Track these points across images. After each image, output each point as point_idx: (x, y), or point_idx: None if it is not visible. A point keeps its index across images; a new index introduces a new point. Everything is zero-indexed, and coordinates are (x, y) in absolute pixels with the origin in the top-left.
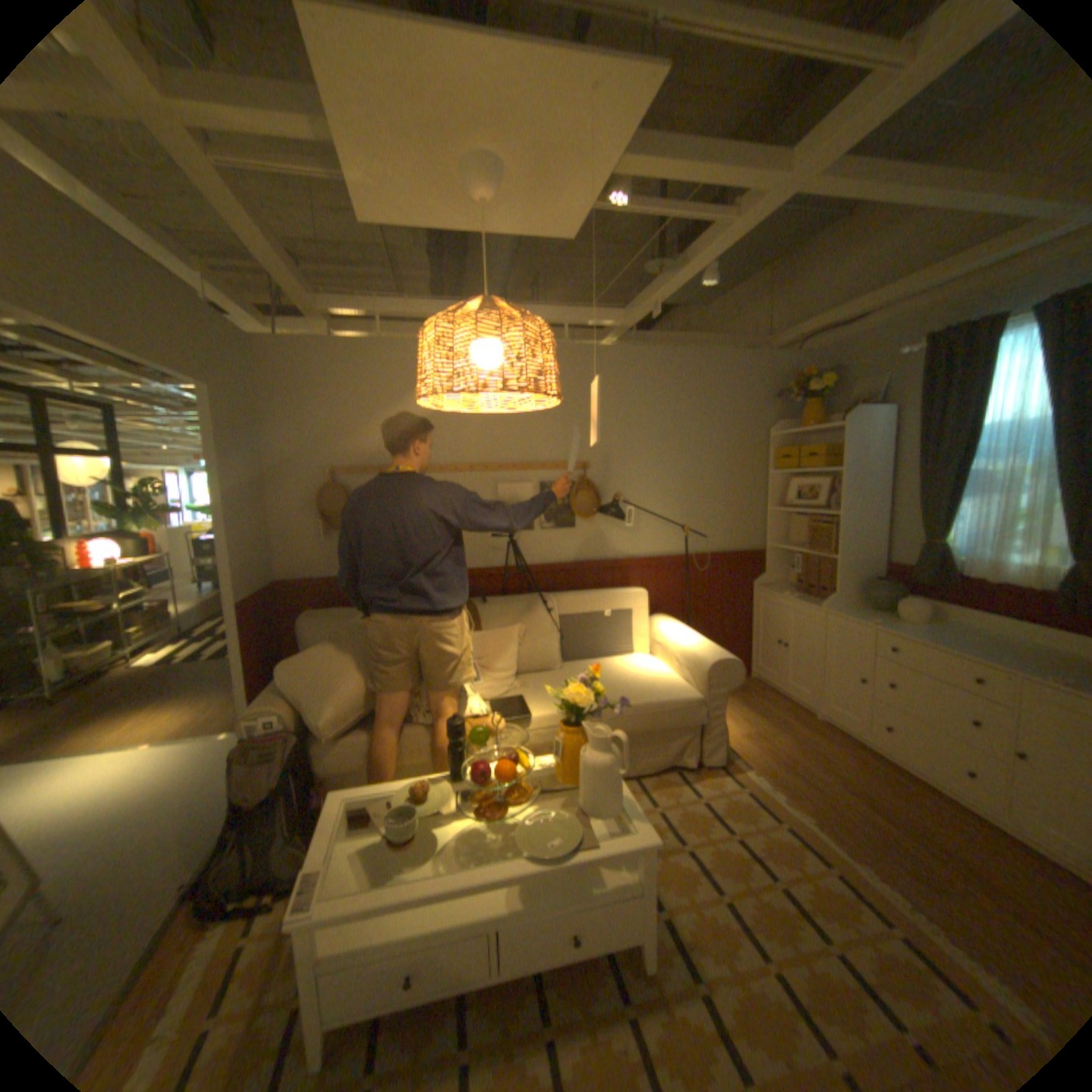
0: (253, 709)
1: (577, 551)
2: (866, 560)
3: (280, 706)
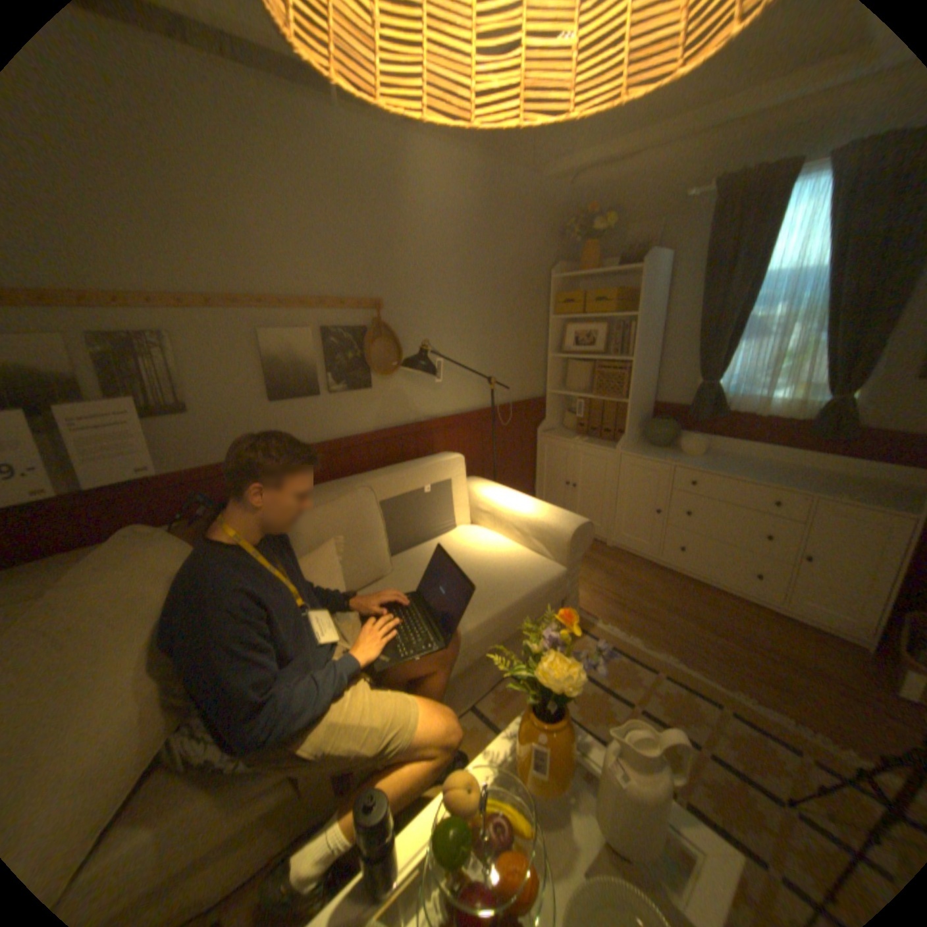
0: None
1: (376, 418)
2: (644, 402)
3: None
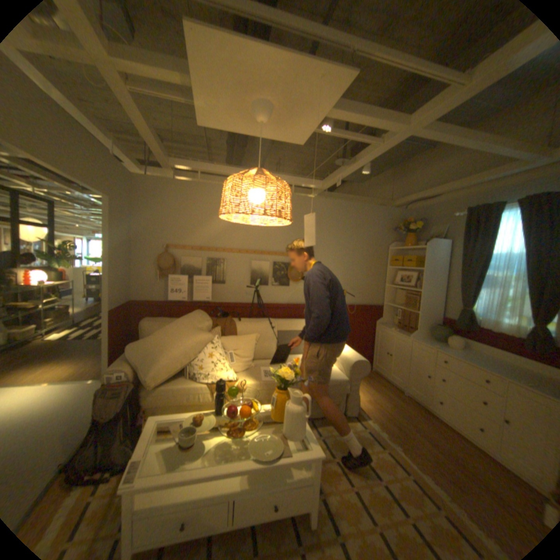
0: (111, 368)
1: (289, 298)
2: (433, 315)
3: (126, 367)
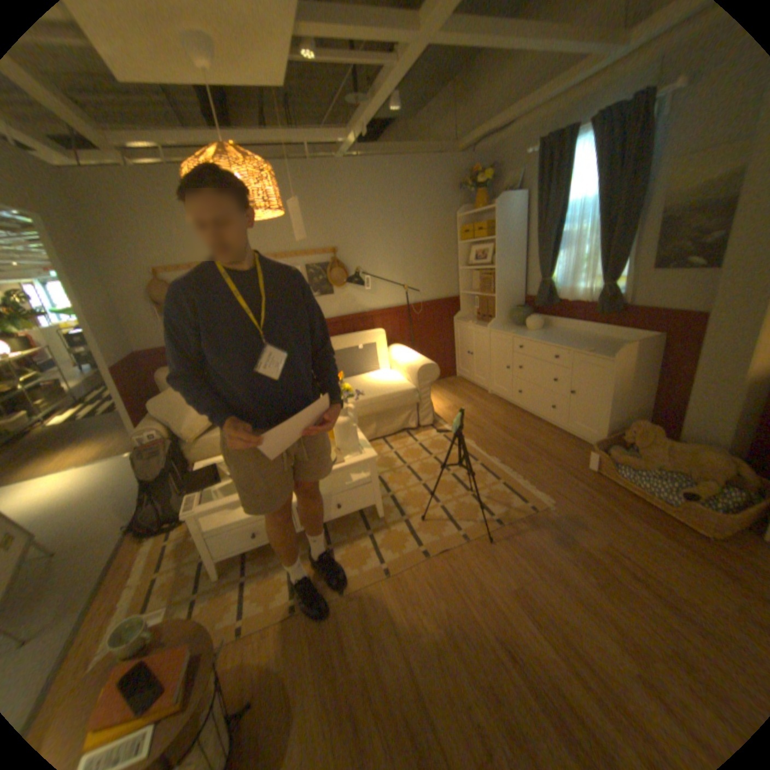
0: (138, 430)
1: (337, 310)
2: (511, 296)
3: (155, 425)
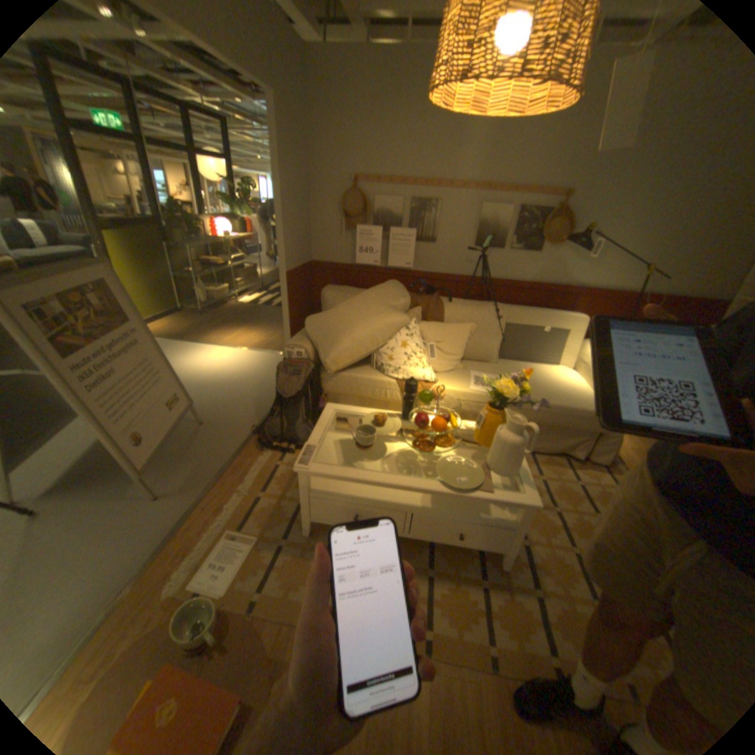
0: (291, 342)
1: (536, 273)
2: None
3: (306, 344)
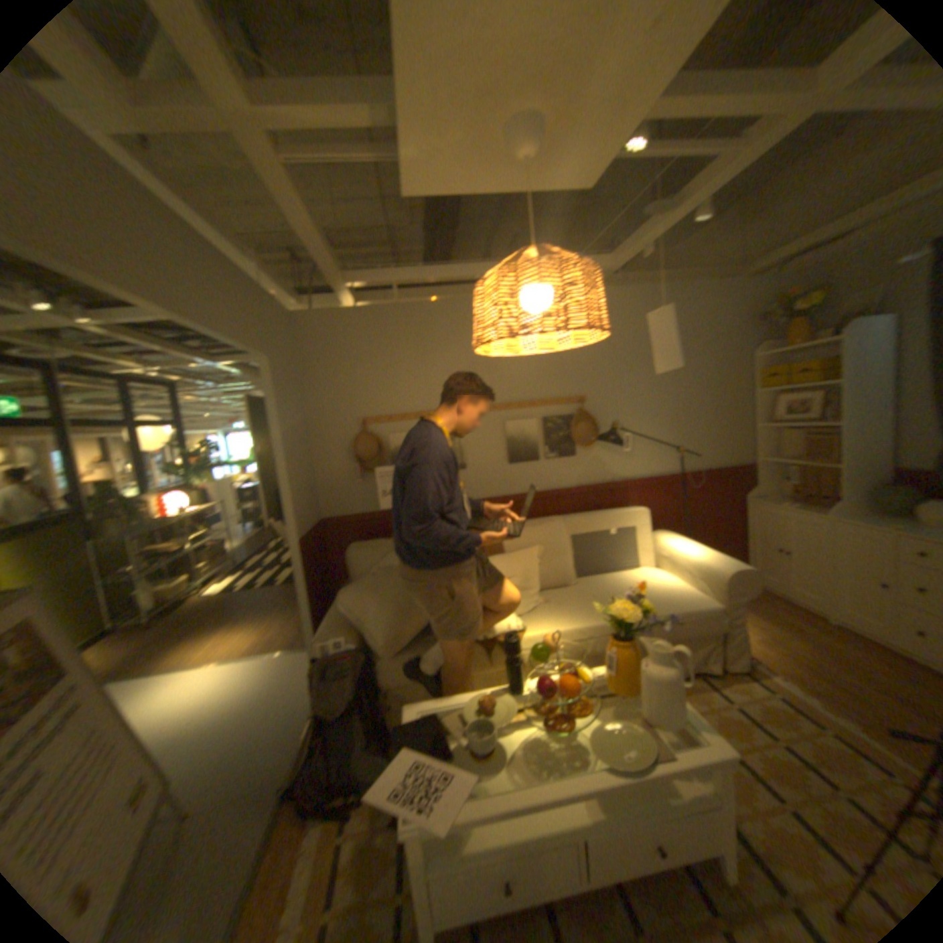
0: (325, 631)
1: (579, 477)
2: (871, 467)
3: (346, 628)
